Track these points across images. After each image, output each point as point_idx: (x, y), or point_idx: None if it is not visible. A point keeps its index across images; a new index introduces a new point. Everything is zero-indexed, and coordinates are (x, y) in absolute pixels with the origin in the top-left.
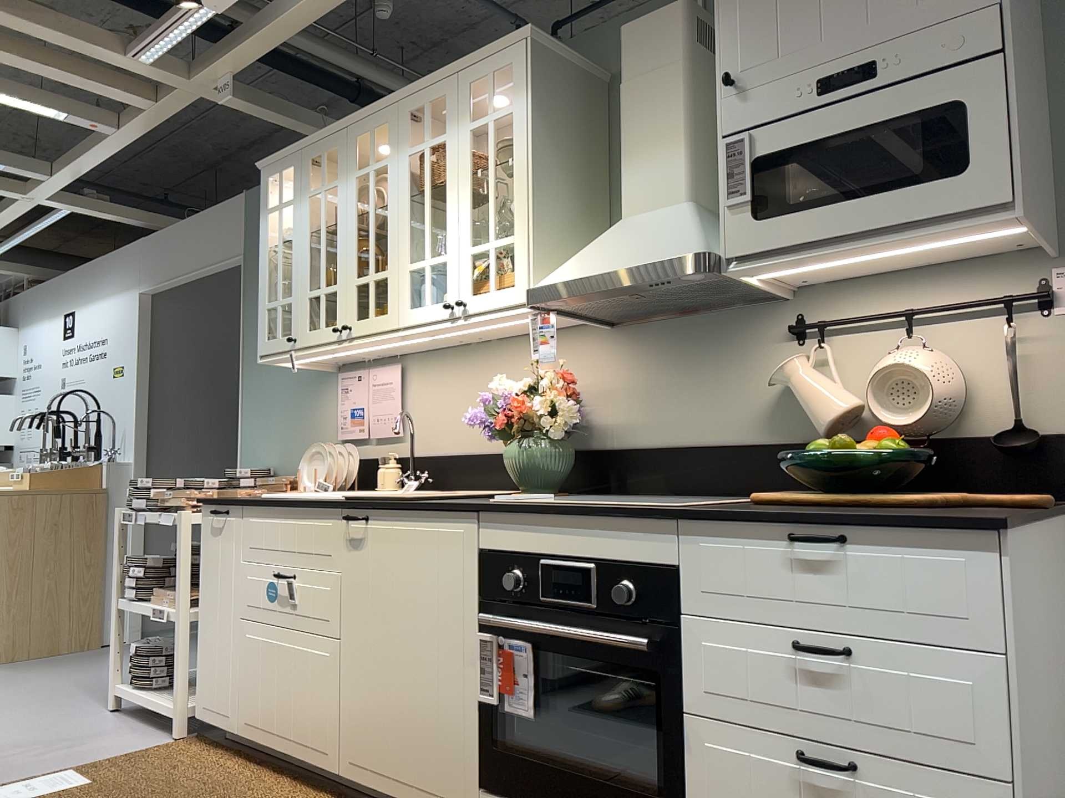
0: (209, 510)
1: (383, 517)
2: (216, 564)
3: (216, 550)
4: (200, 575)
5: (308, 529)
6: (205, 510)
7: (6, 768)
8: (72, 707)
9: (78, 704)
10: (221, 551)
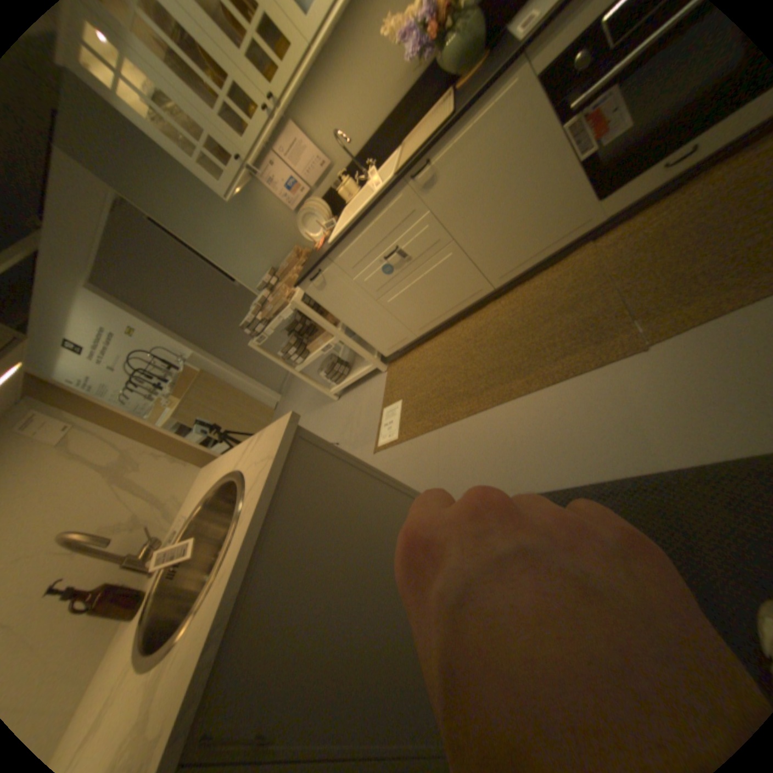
0: (307, 283)
1: (443, 143)
2: (338, 297)
3: (332, 292)
4: (333, 311)
5: (388, 214)
6: (304, 286)
7: (362, 434)
8: (324, 415)
9: (322, 413)
10: (336, 289)
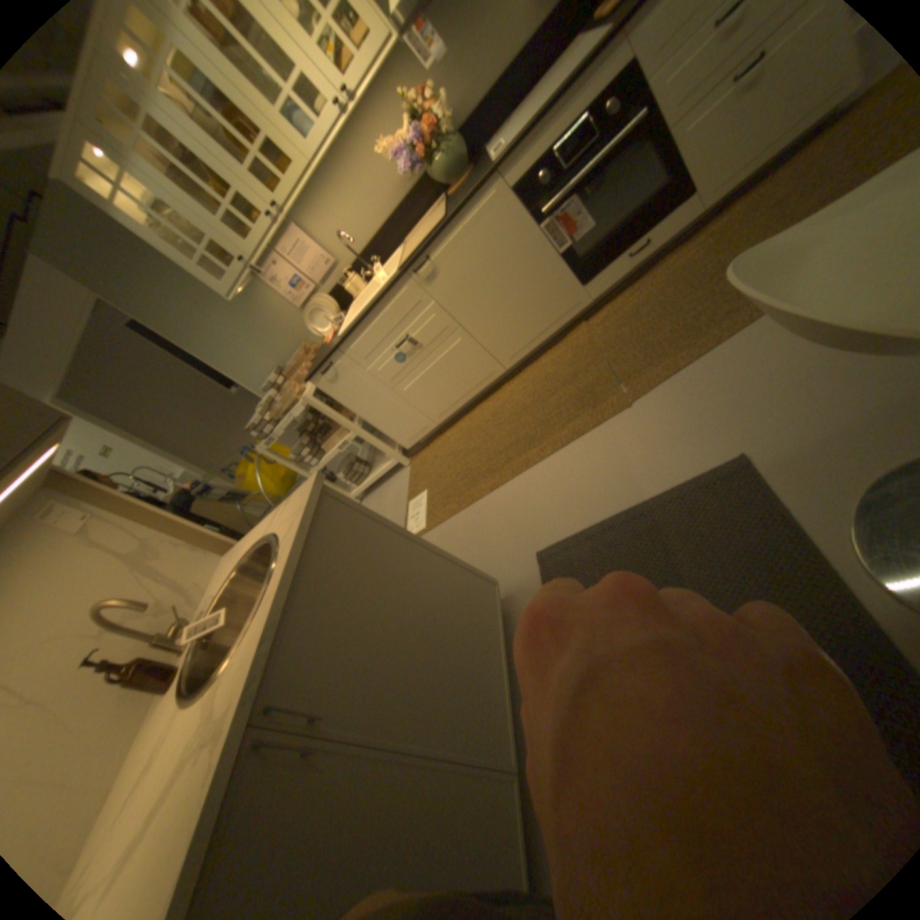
0: (318, 377)
1: (439, 242)
2: (352, 389)
3: (345, 385)
4: (347, 405)
5: (395, 305)
6: (315, 380)
7: None
8: None
9: None
10: (348, 381)
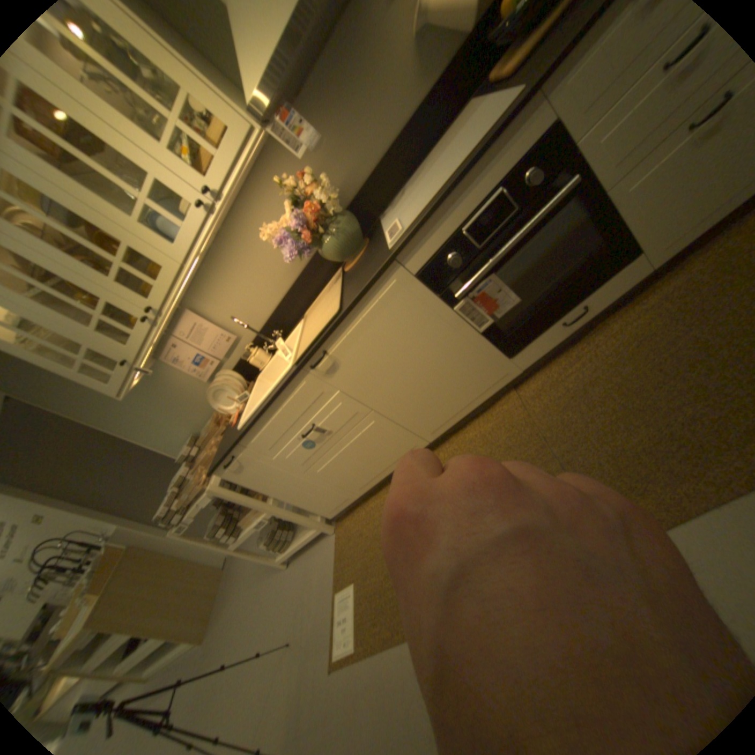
0: (222, 470)
1: (336, 337)
2: (261, 477)
3: (253, 473)
4: (258, 490)
5: (295, 400)
6: (219, 473)
7: (313, 633)
8: (272, 590)
9: (270, 586)
10: (256, 470)
